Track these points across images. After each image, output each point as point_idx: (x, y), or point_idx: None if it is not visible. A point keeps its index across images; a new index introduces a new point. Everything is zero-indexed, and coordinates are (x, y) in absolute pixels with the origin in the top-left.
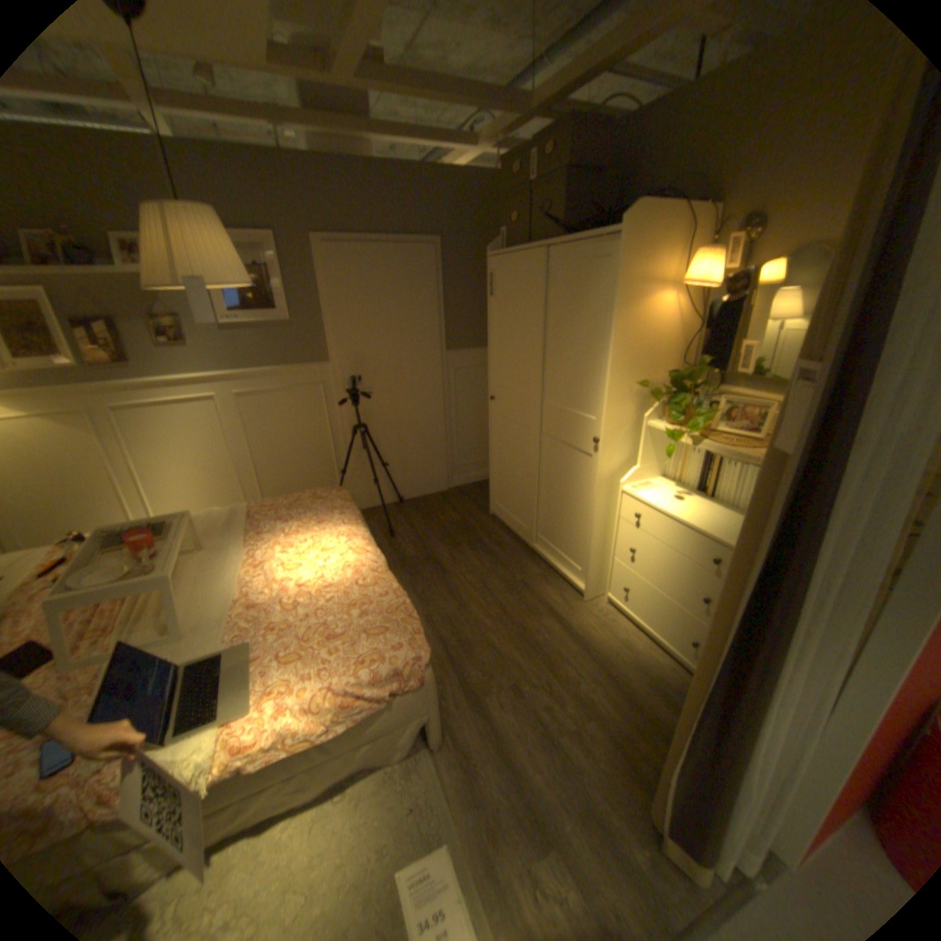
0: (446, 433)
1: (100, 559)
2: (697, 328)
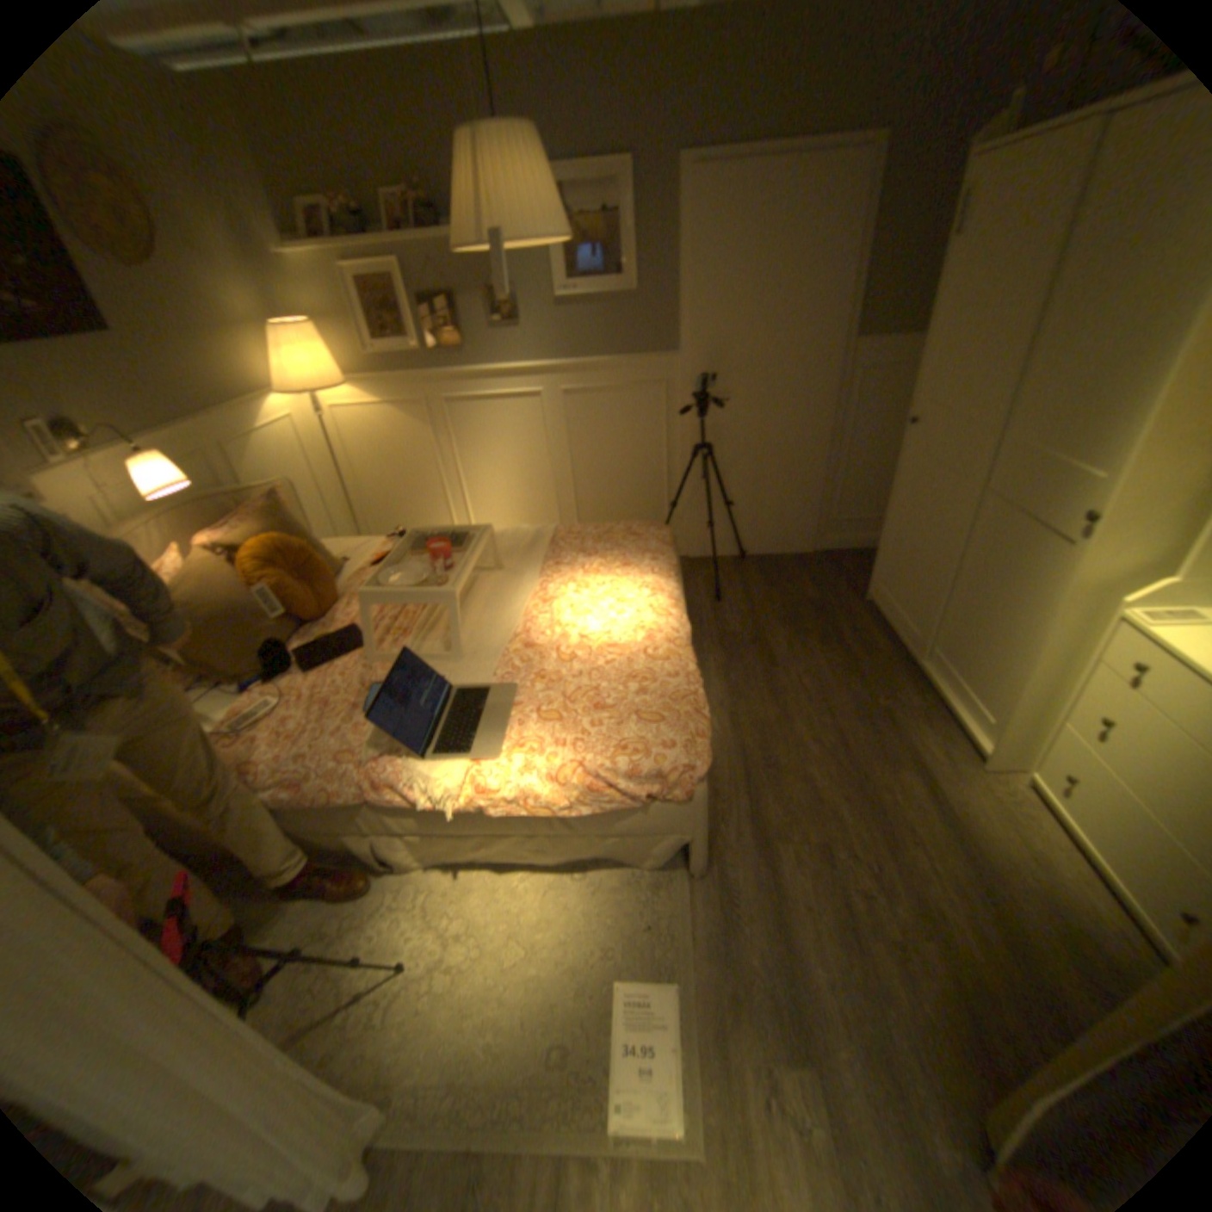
0: (827, 470)
1: (407, 561)
2: None
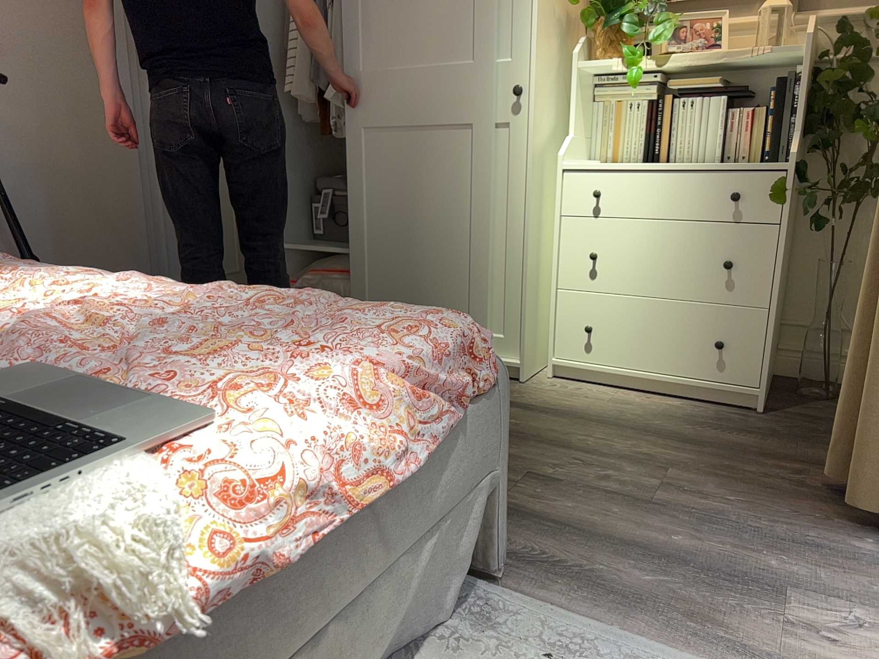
0: (147, 212)
1: None
2: None
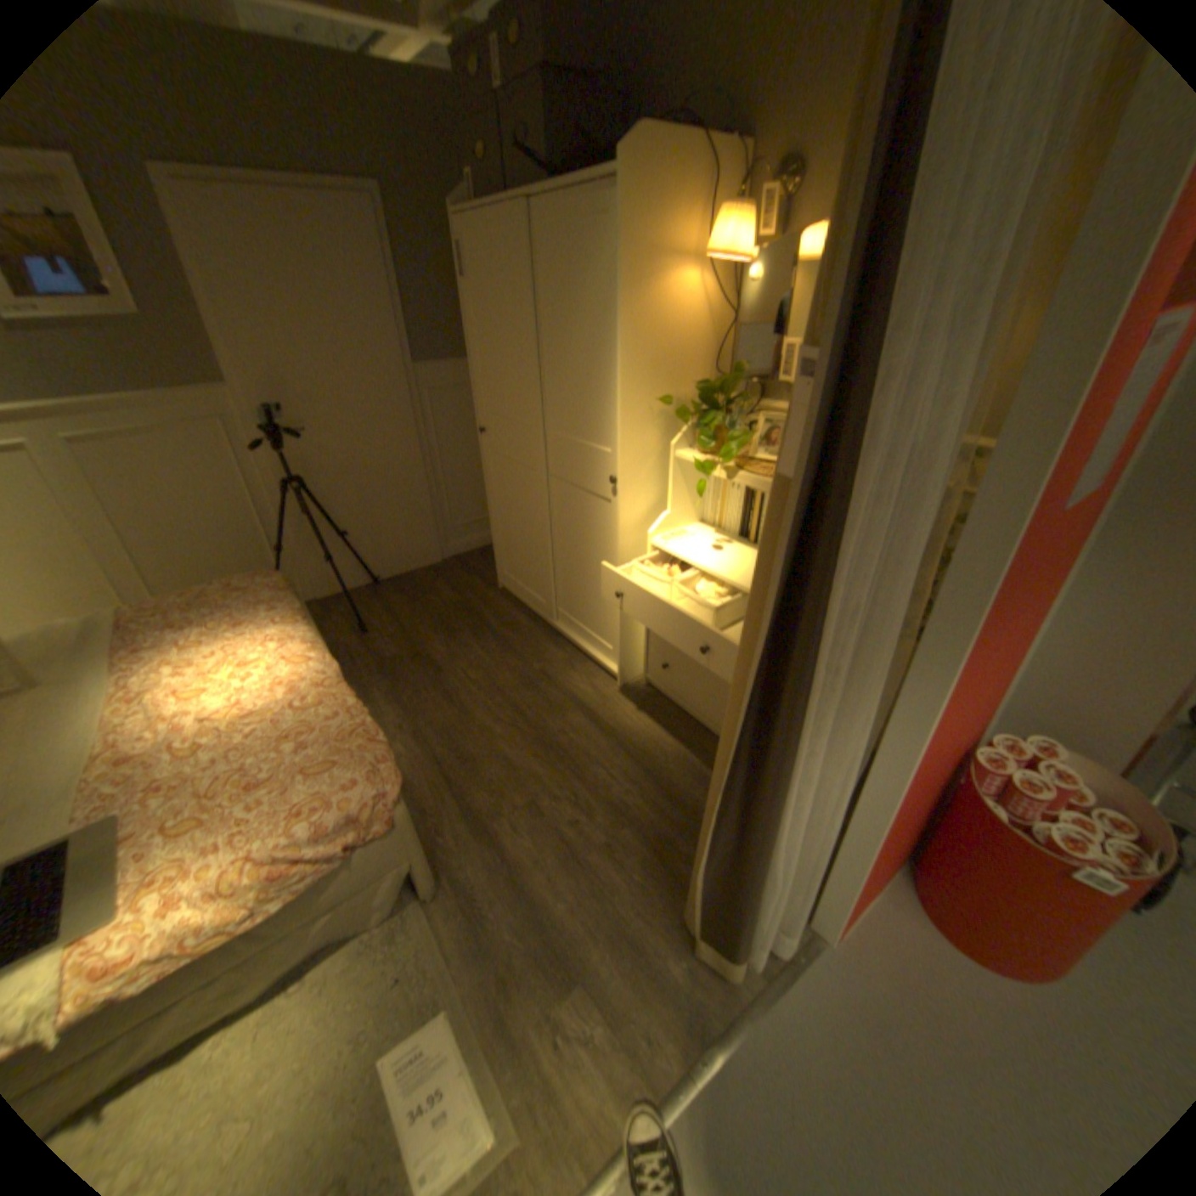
0: (429, 483)
1: None
2: (731, 322)
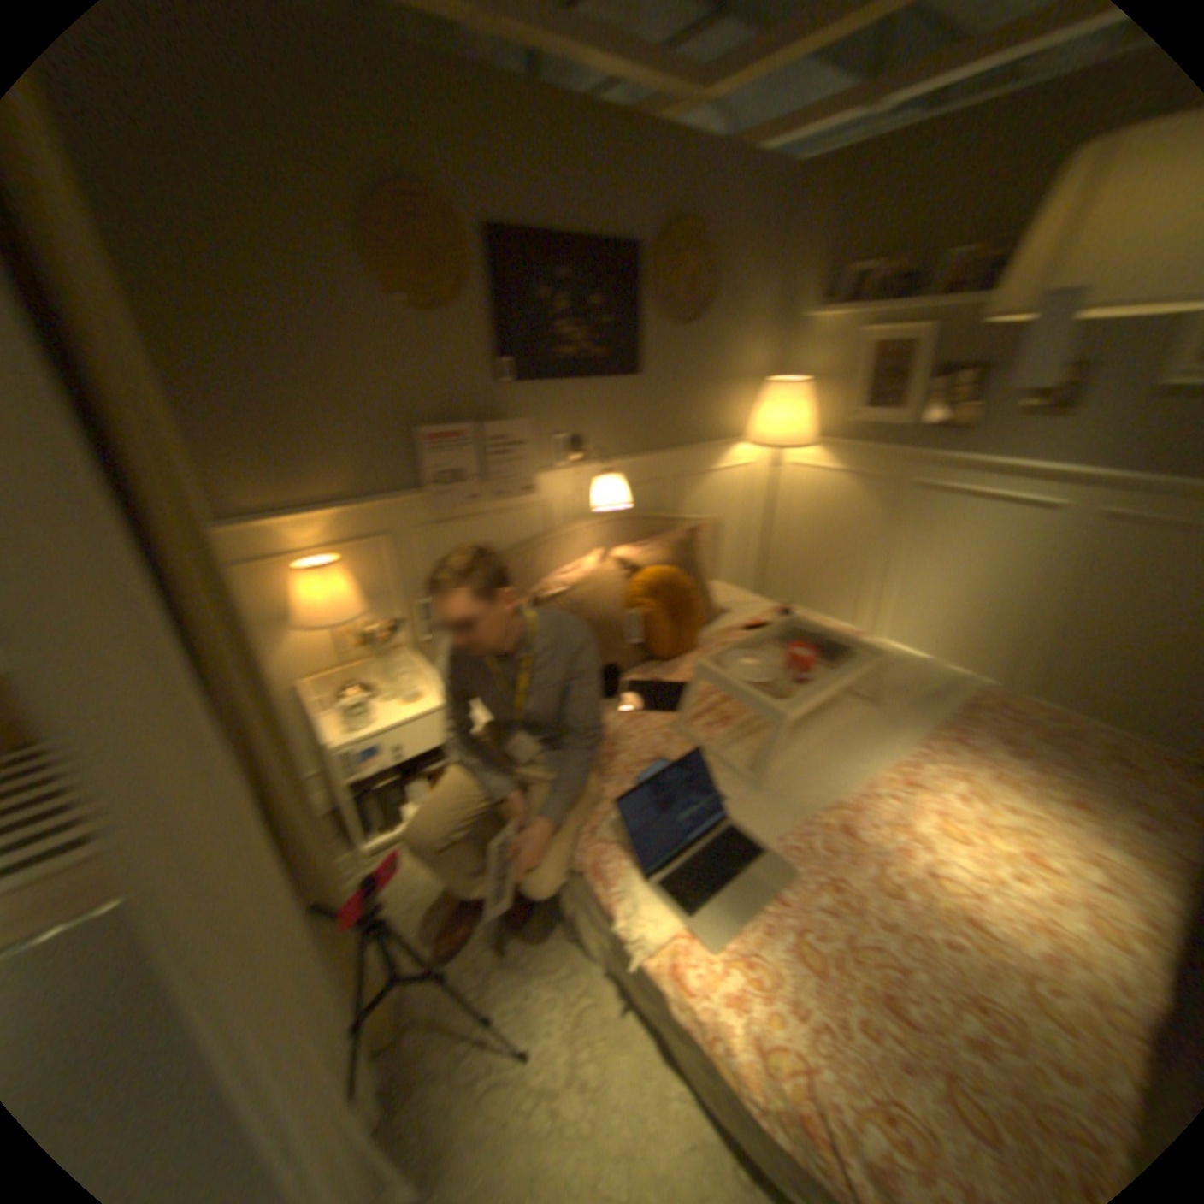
0: None
1: (768, 649)
2: None
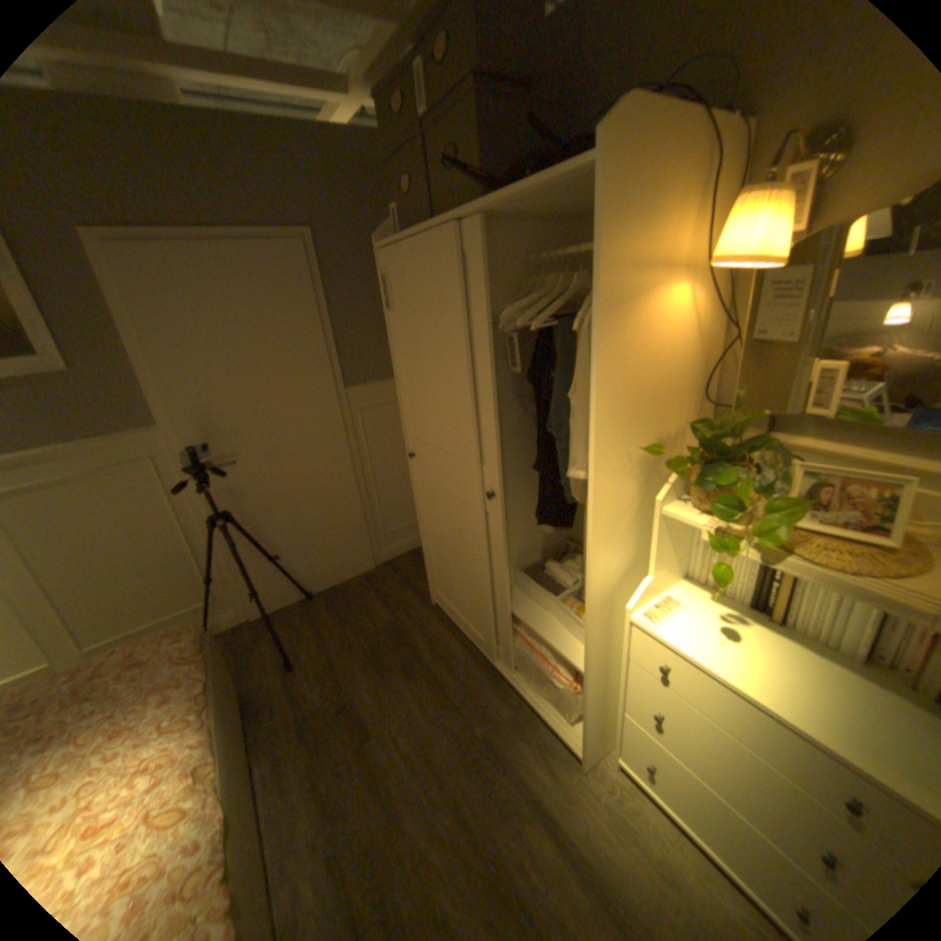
0: (361, 496)
1: None
2: (719, 341)
